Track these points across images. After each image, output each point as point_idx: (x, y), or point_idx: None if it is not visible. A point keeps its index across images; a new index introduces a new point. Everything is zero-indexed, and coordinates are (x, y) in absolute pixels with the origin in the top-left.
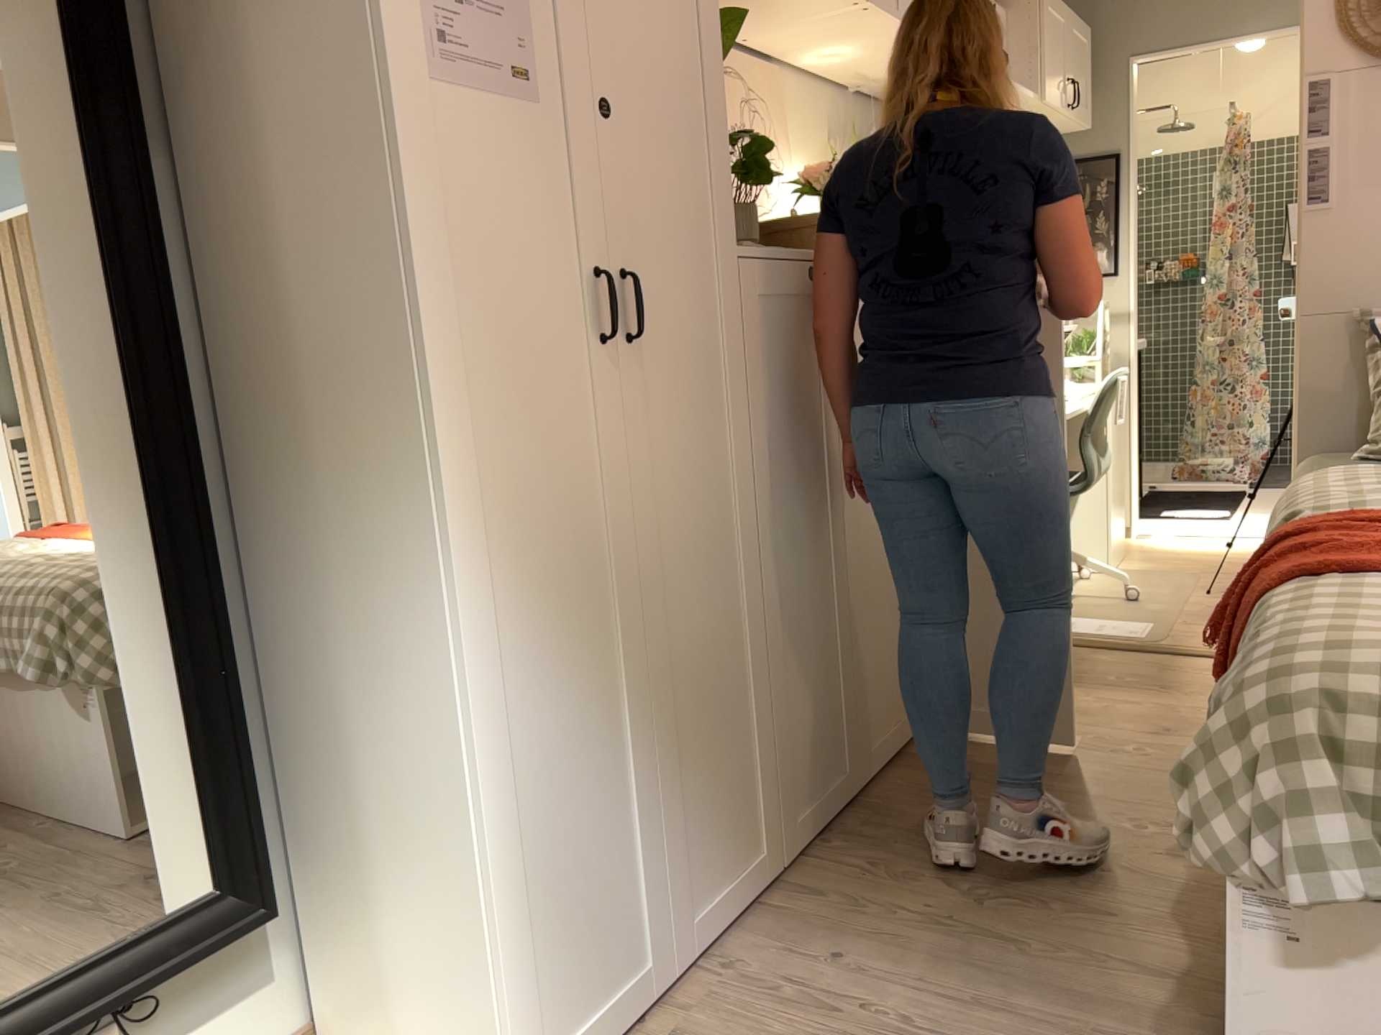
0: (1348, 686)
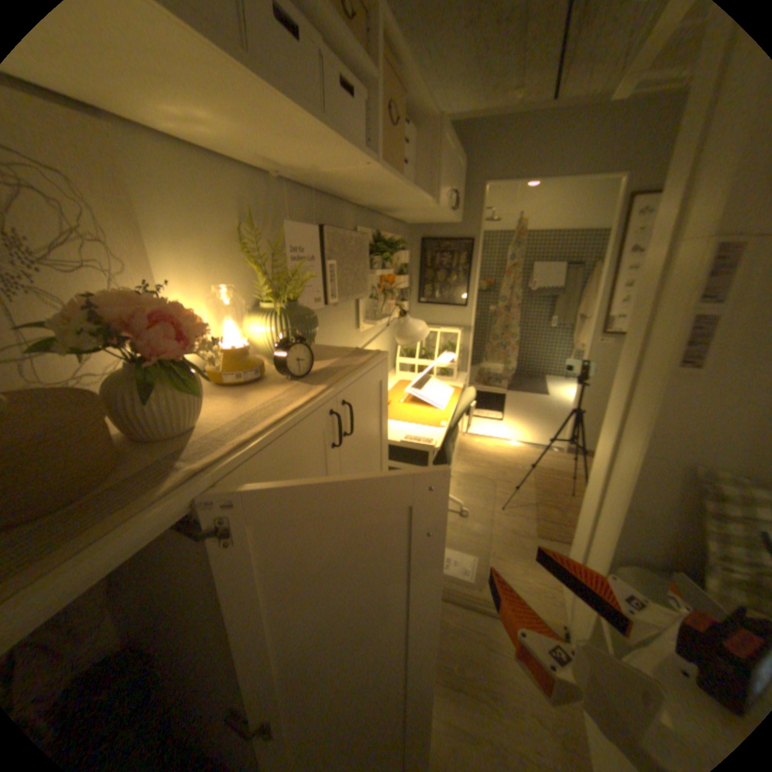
0: None
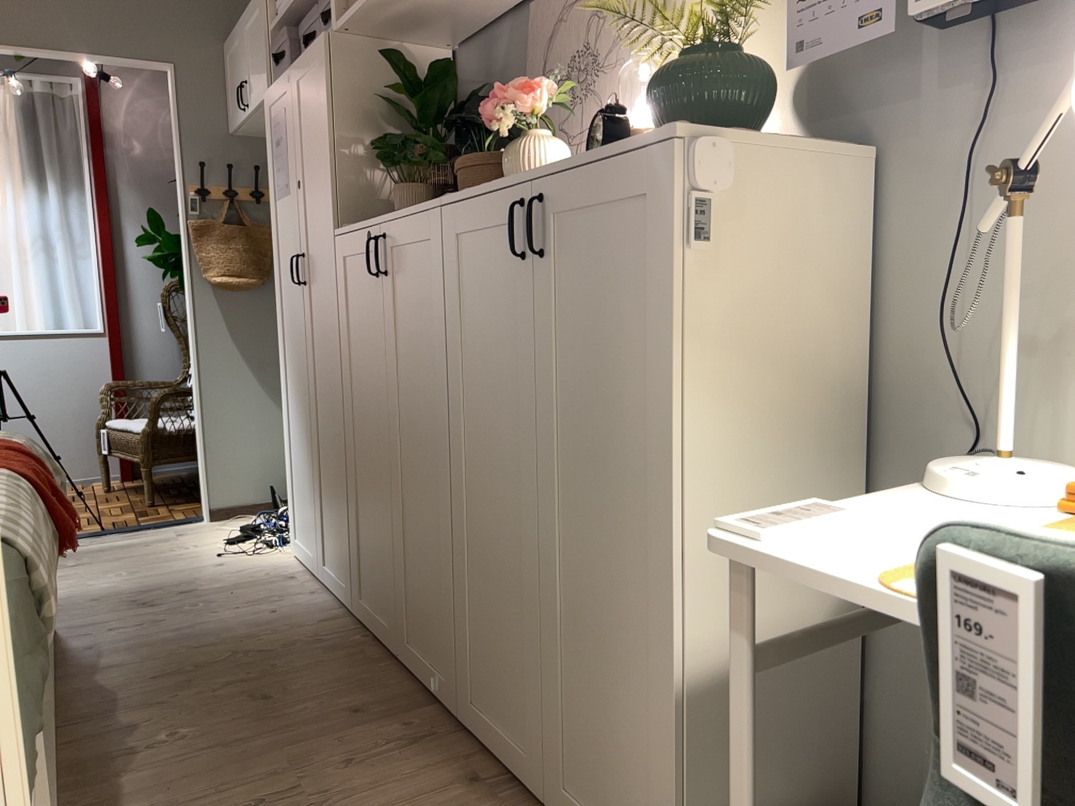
0: None
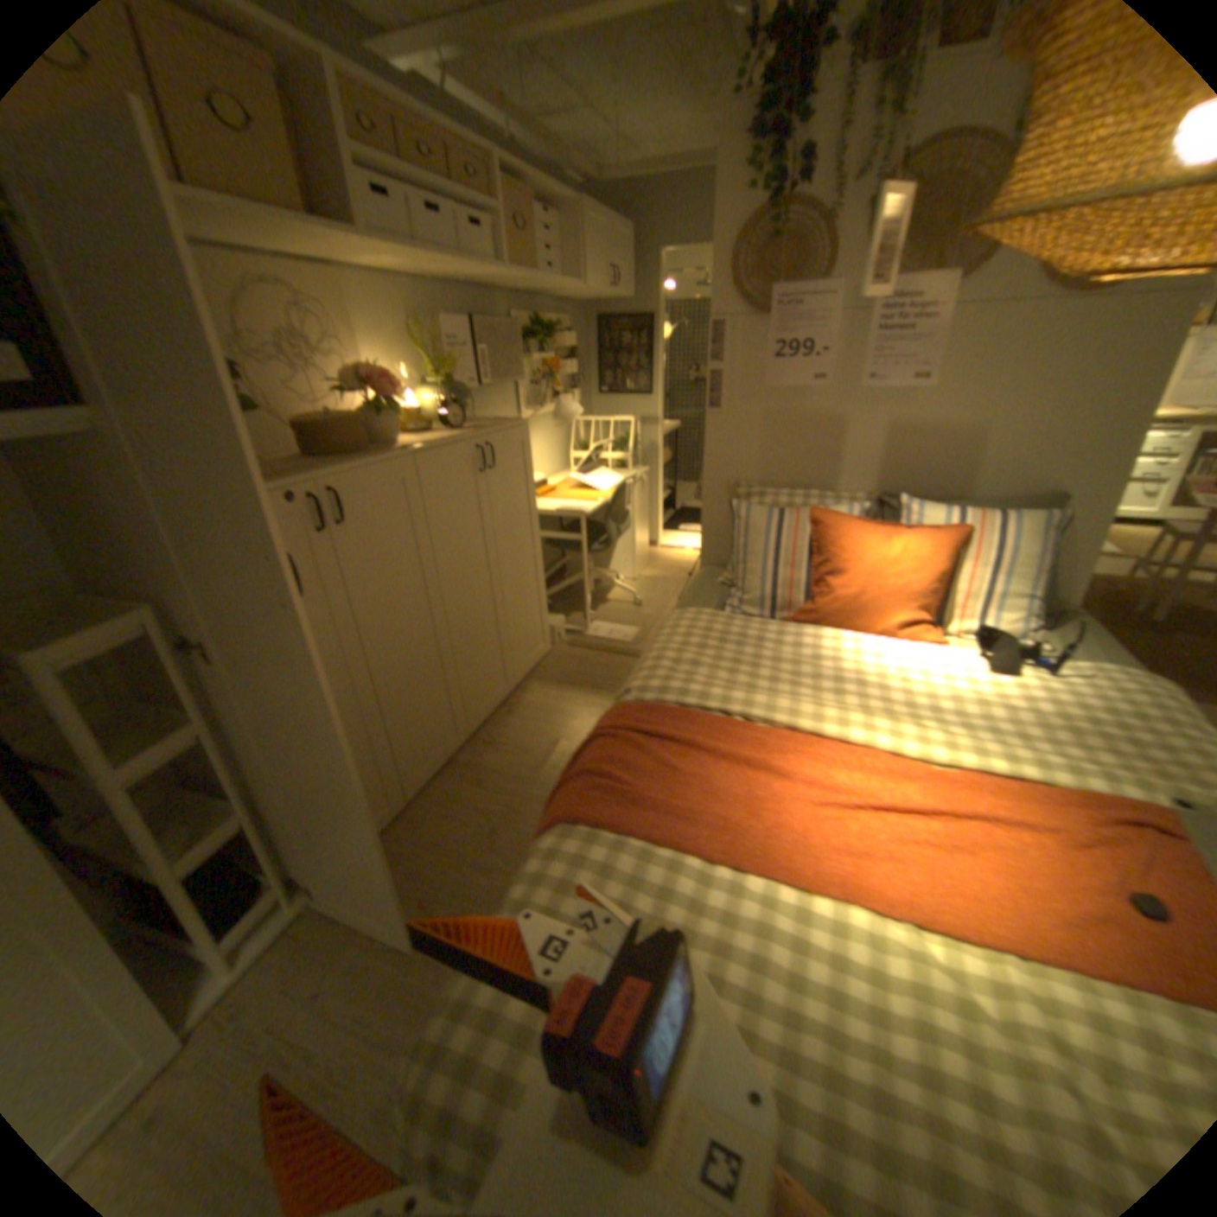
0: (467, 1074)
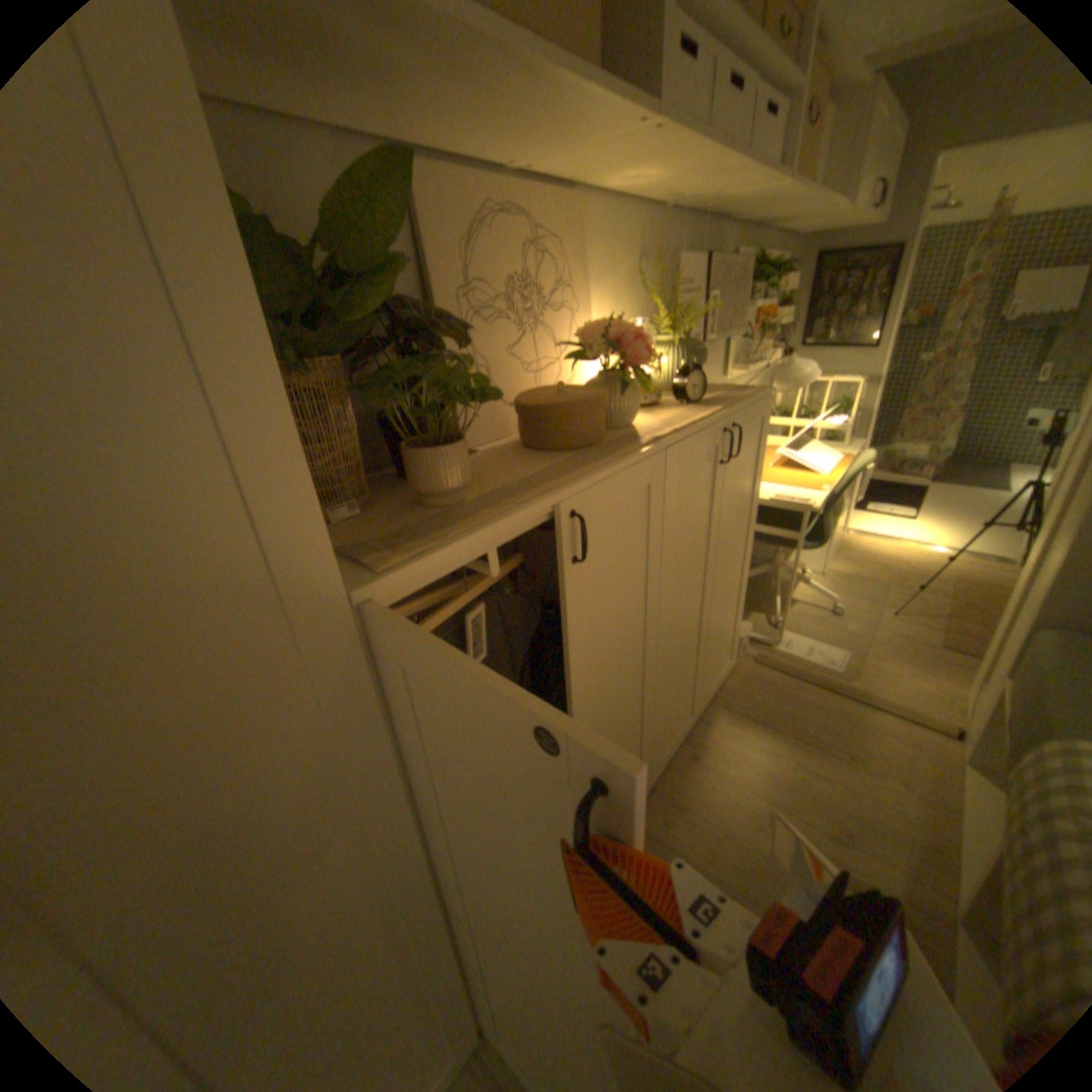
0: None
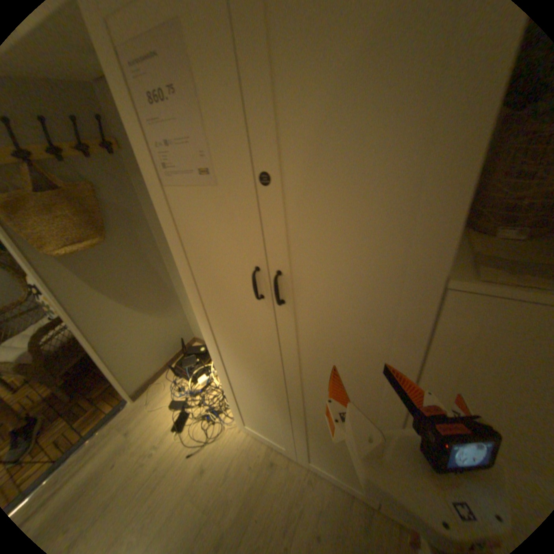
0: None
